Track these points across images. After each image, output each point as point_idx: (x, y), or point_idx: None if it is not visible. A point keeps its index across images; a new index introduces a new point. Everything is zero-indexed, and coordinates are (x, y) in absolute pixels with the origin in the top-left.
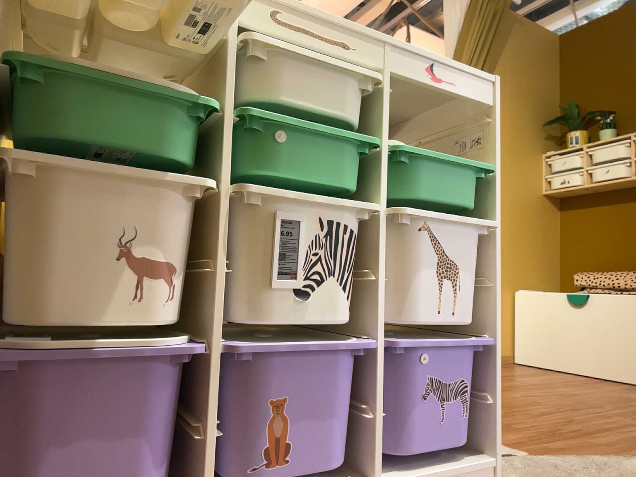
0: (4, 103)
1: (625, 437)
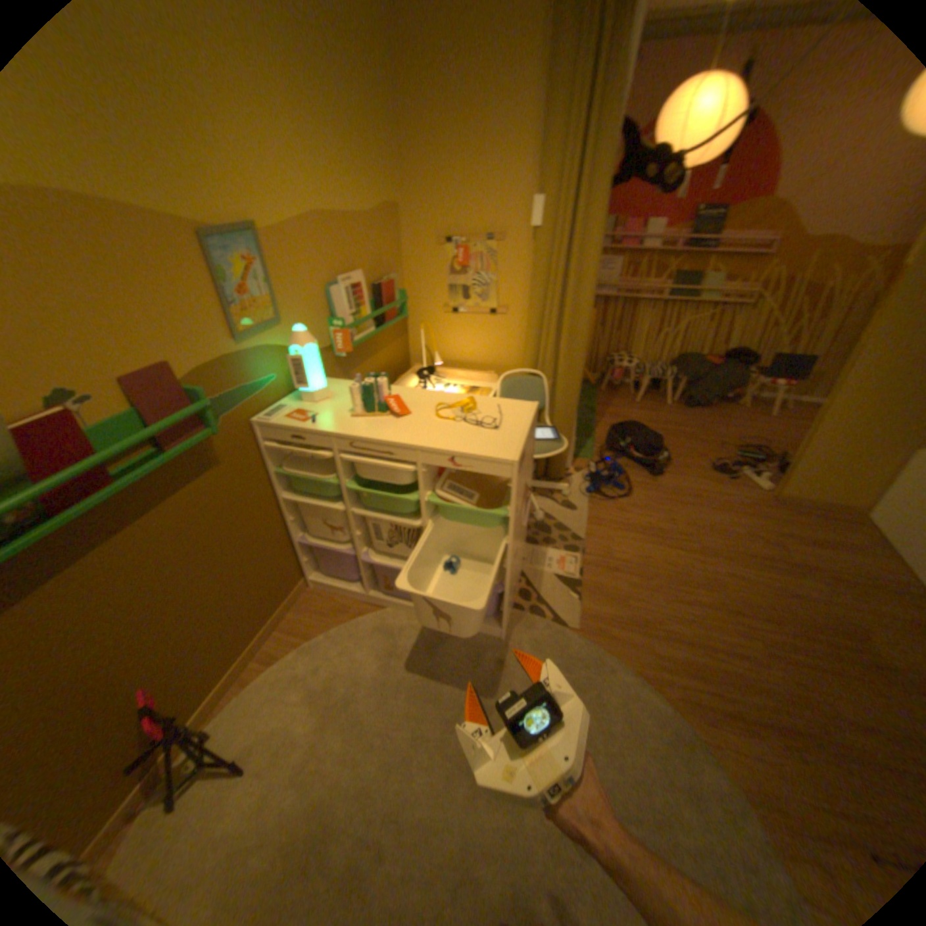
0: (279, 480)
1: (693, 667)
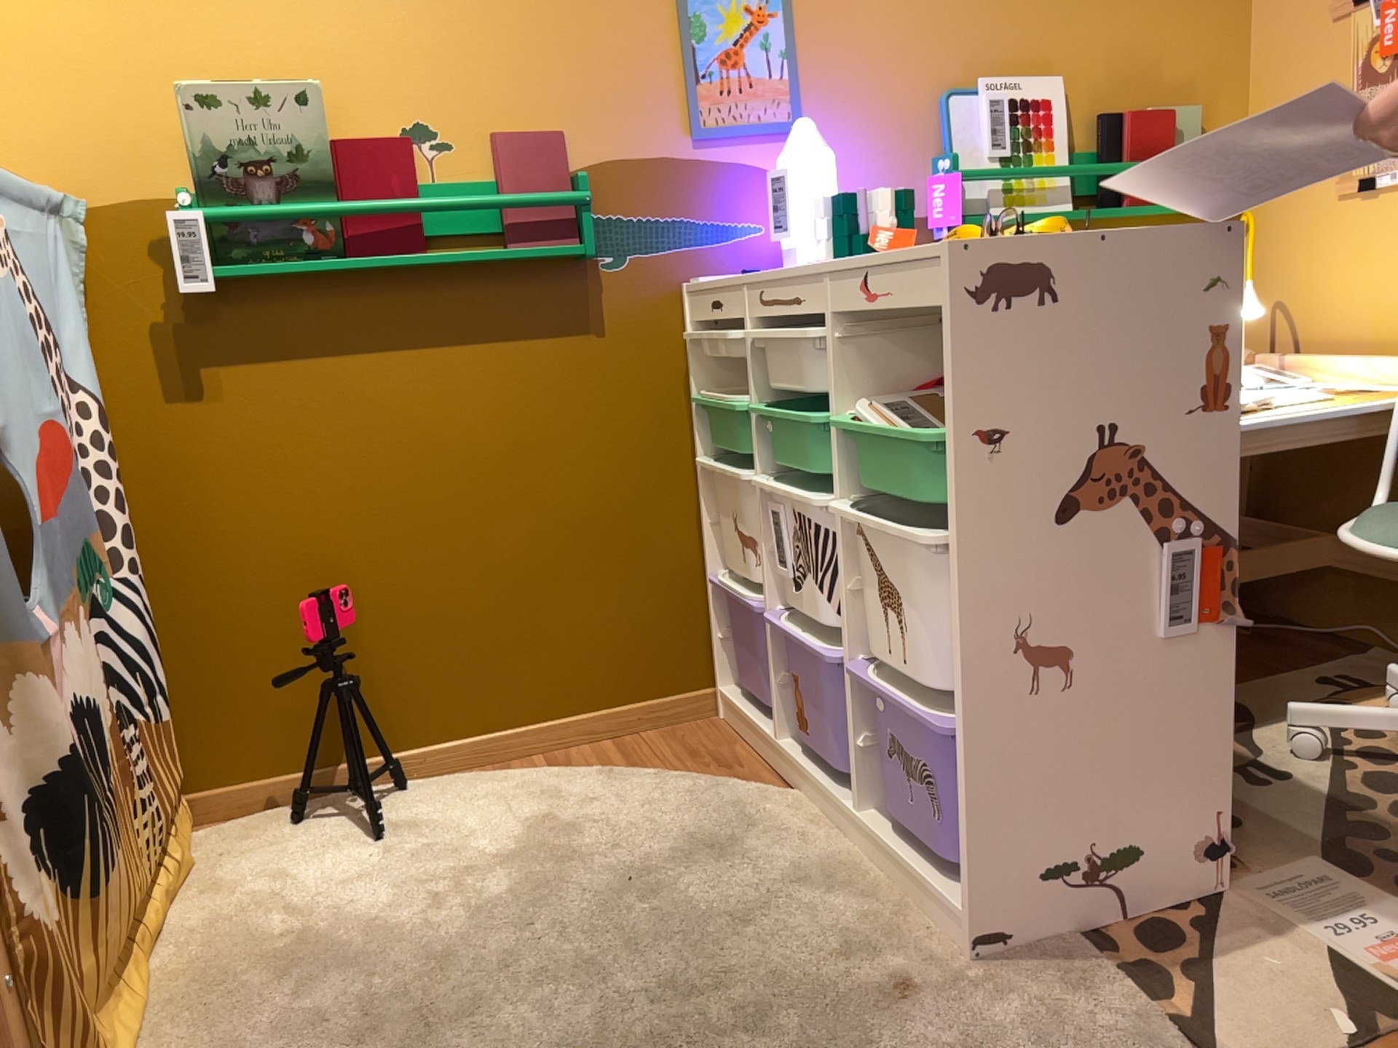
0: (704, 420)
1: None
